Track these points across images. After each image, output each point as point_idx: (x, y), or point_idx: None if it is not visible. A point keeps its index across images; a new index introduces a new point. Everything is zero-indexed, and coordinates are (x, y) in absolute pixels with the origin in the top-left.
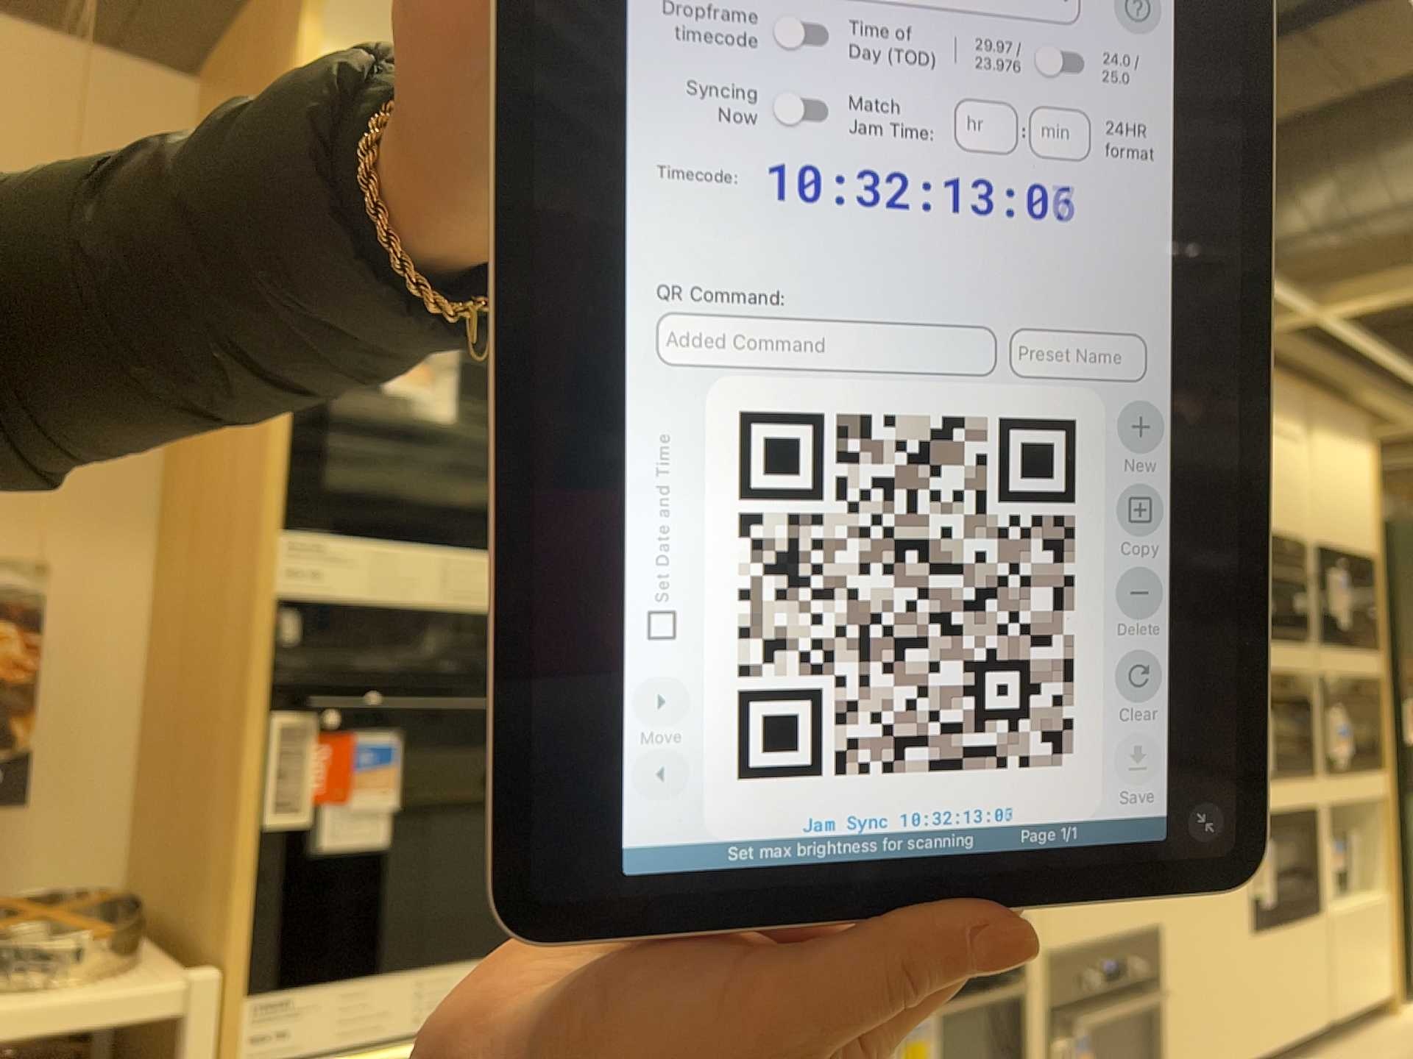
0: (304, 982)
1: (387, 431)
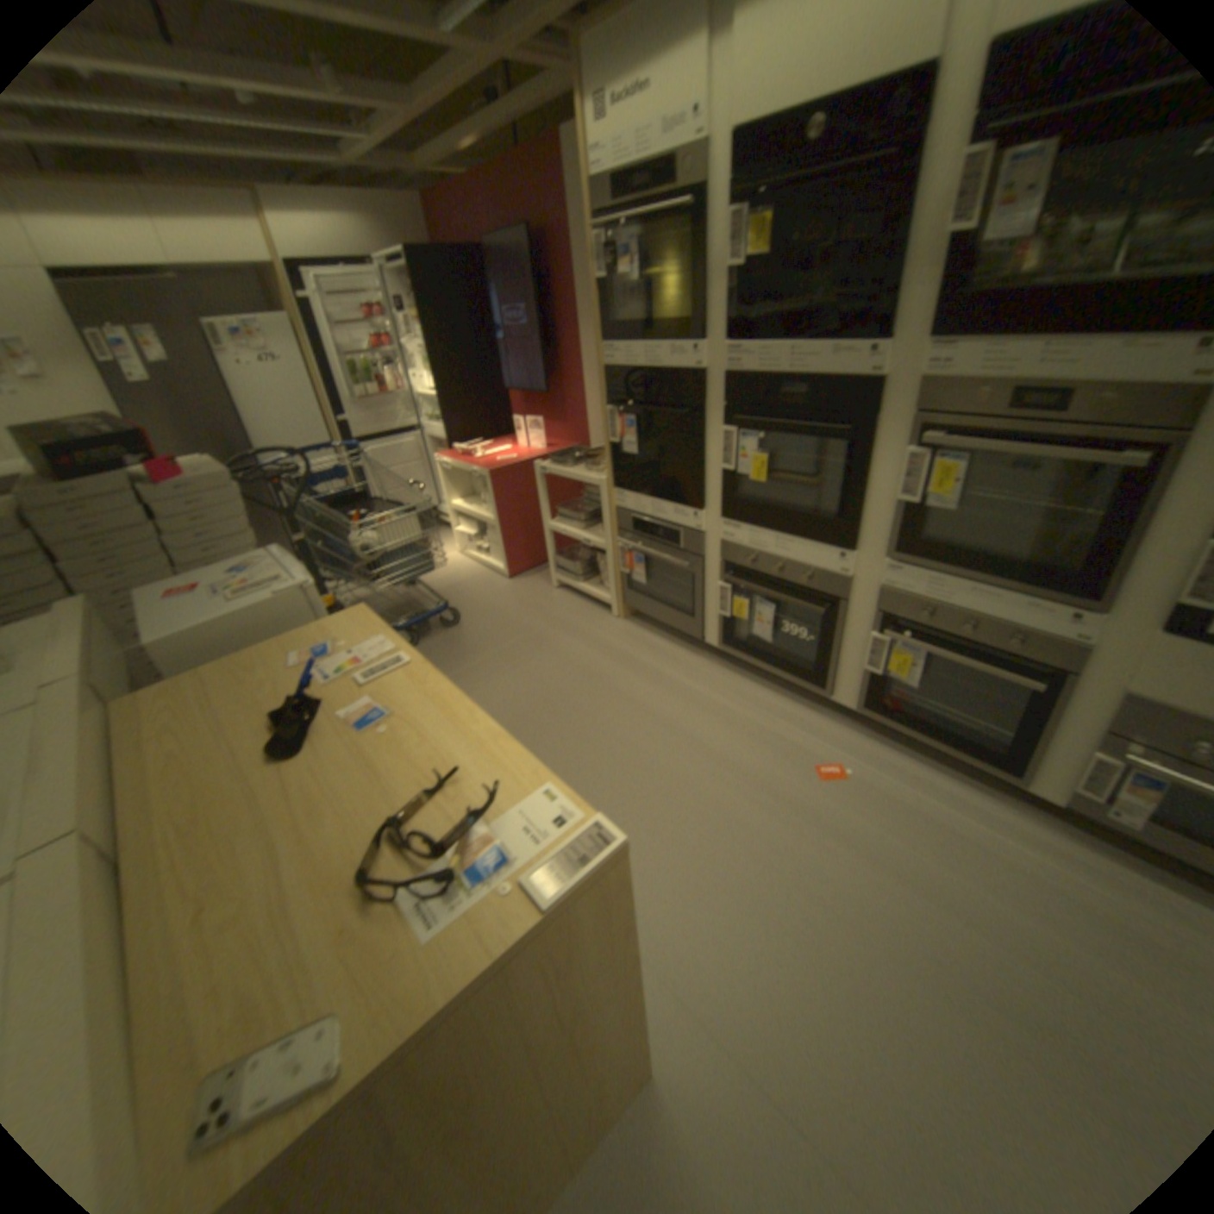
0: (621, 496)
1: (637, 288)
